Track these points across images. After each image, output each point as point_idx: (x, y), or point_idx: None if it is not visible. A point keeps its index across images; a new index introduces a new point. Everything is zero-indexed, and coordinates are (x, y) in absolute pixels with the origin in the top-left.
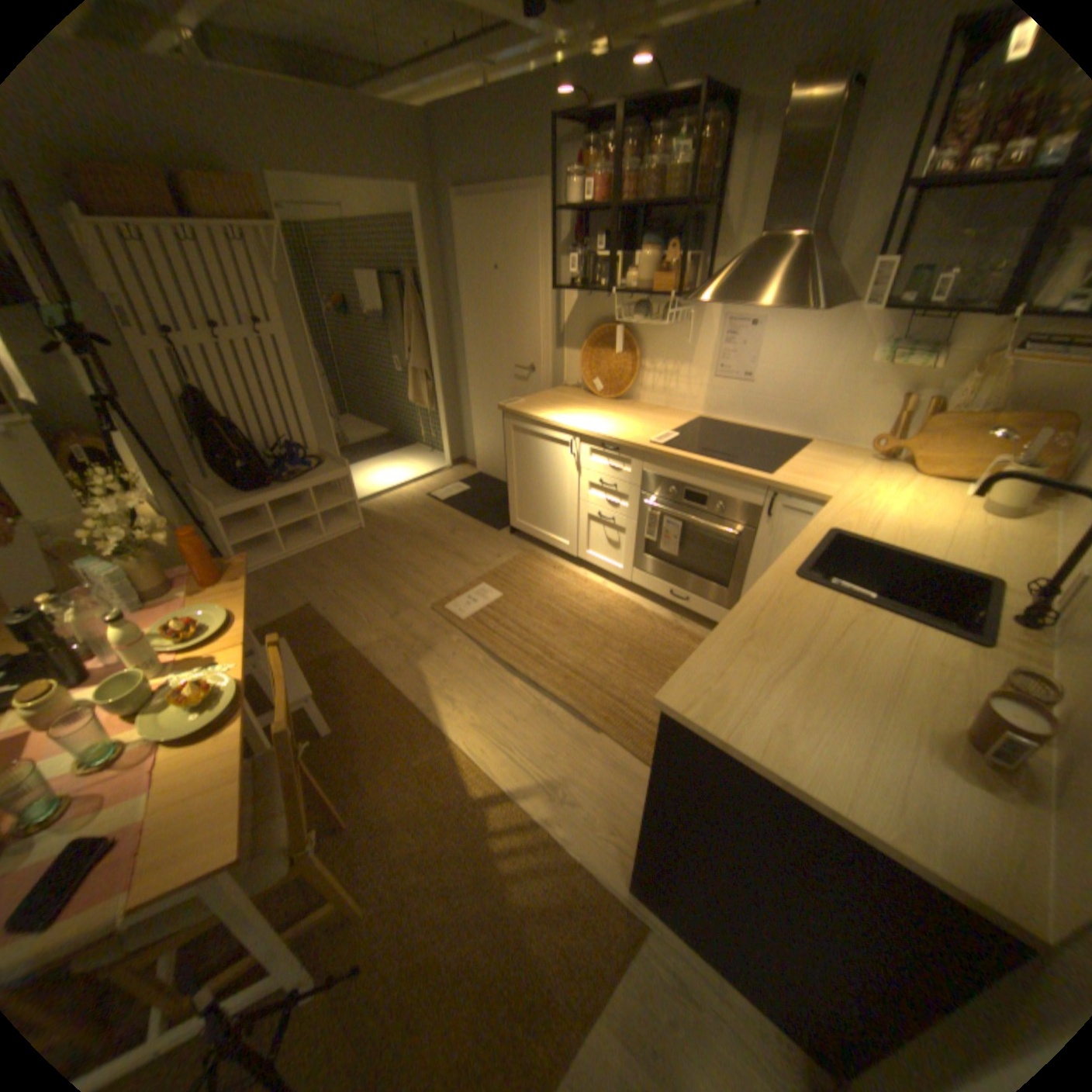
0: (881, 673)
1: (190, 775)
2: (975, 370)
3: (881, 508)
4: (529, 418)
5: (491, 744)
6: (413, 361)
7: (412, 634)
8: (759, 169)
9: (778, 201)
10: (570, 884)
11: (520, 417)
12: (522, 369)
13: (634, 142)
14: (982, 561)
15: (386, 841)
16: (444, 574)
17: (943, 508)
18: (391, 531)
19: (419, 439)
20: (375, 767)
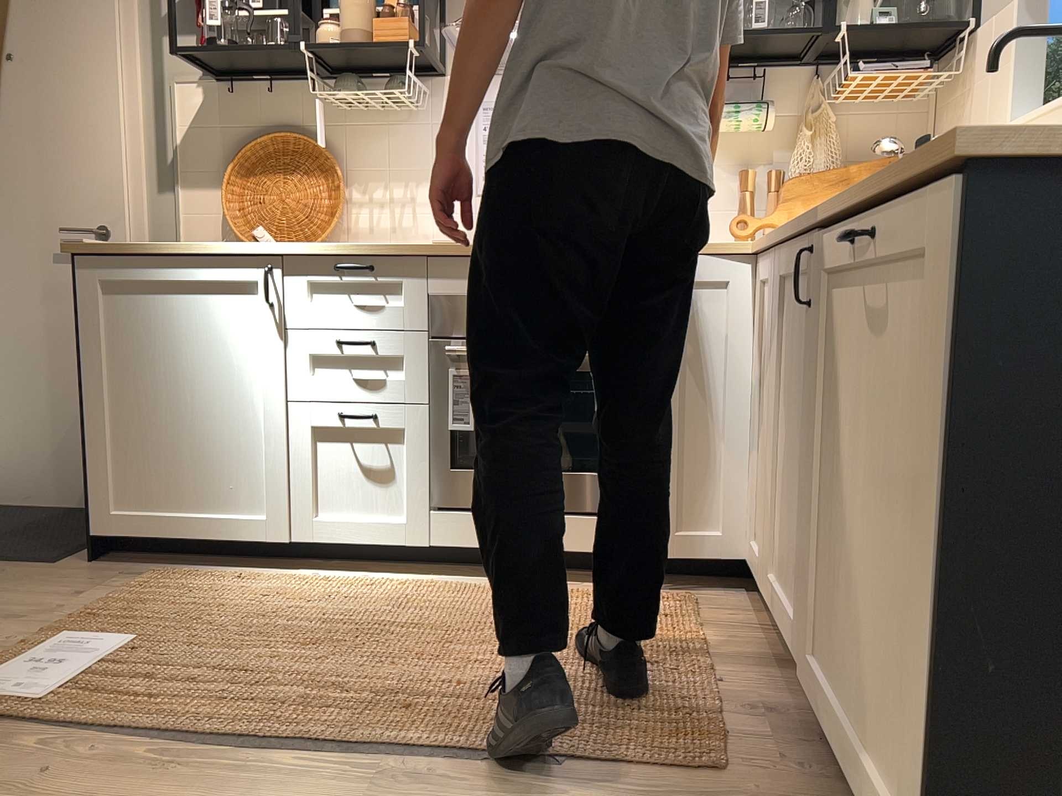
0: None
1: None
2: (801, 129)
3: None
4: (153, 250)
5: None
6: None
7: None
8: None
9: None
10: None
11: (125, 257)
12: (81, 231)
13: None
14: None
15: None
16: None
17: None
18: None
19: None
20: None
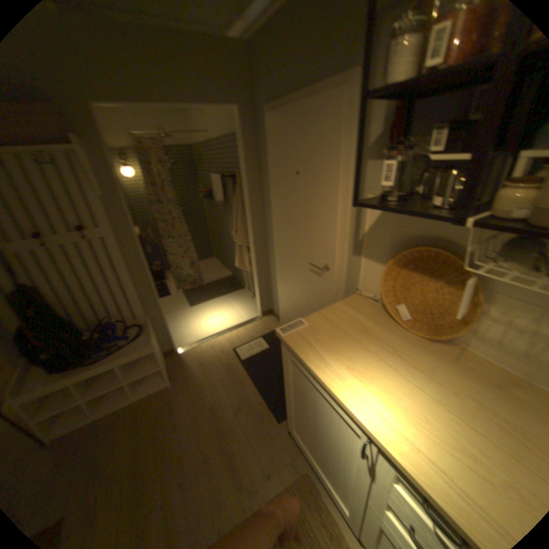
0: None
1: None
2: None
3: None
4: (308, 367)
5: None
6: (239, 237)
7: None
8: None
9: None
10: None
11: (297, 357)
12: (315, 267)
13: None
14: None
15: None
16: (204, 500)
17: None
18: (188, 397)
19: (246, 285)
20: None
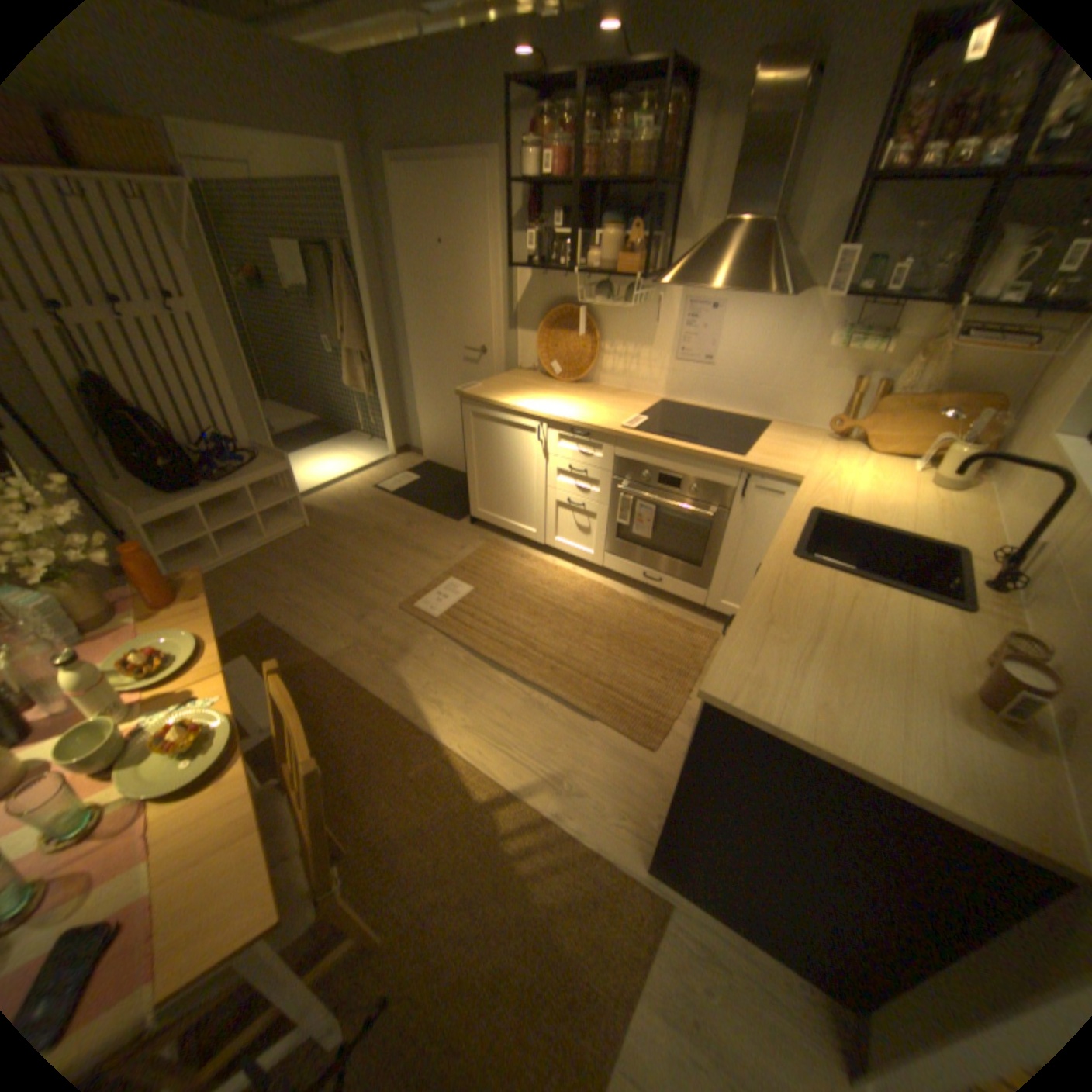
0: (892, 644)
1: (197, 830)
2: (920, 355)
3: (848, 486)
4: (492, 403)
5: (487, 743)
6: (347, 341)
7: (384, 637)
8: (720, 151)
9: (739, 184)
10: (590, 874)
11: (481, 402)
12: (473, 351)
13: (592, 113)
14: (944, 531)
15: (394, 859)
16: (408, 570)
17: (899, 483)
18: (341, 527)
19: (356, 426)
20: (367, 783)
